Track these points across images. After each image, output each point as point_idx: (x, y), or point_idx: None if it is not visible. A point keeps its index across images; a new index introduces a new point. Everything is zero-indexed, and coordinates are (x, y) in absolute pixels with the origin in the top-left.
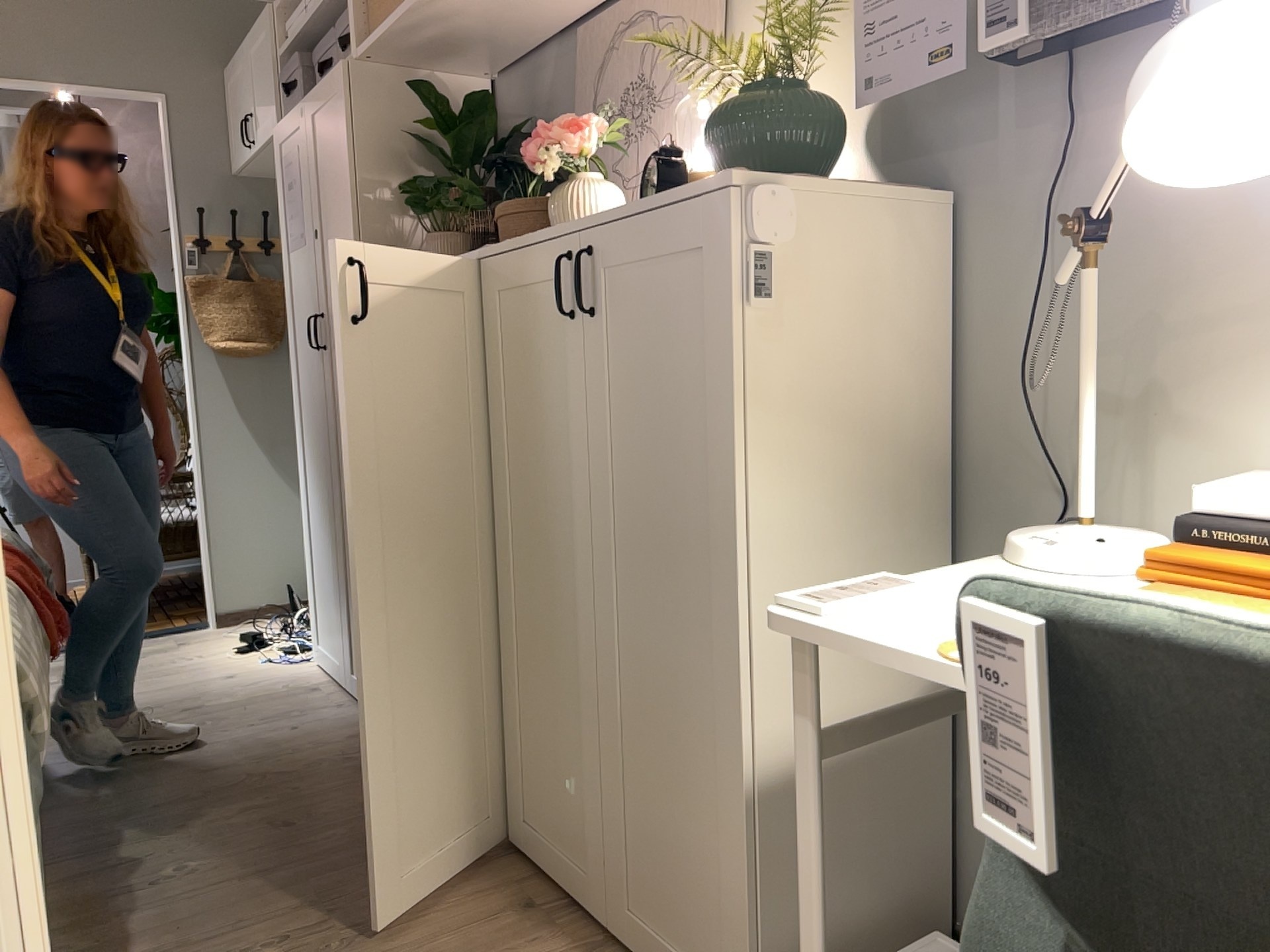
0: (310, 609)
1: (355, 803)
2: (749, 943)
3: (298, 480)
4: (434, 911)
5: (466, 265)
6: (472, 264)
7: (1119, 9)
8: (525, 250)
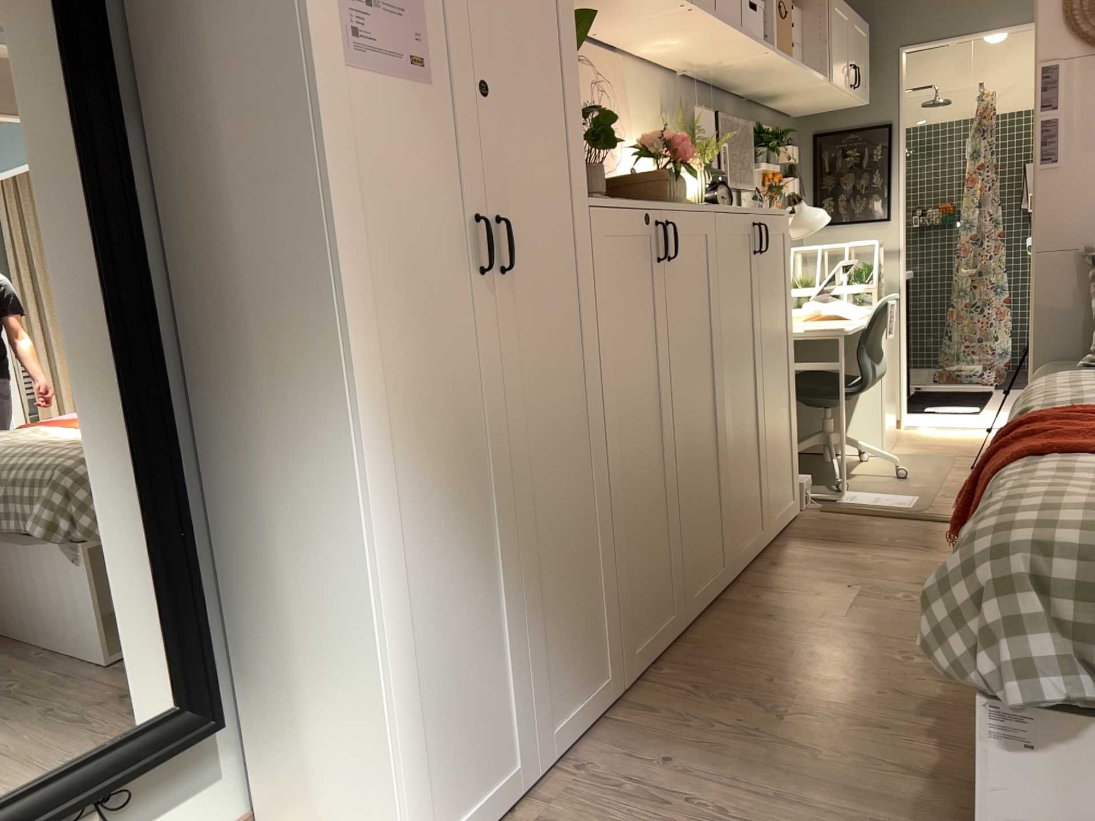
0: (409, 808)
1: (751, 650)
2: (799, 466)
3: (368, 557)
4: (808, 581)
5: (709, 212)
6: (712, 213)
7: (736, 185)
8: (738, 214)
